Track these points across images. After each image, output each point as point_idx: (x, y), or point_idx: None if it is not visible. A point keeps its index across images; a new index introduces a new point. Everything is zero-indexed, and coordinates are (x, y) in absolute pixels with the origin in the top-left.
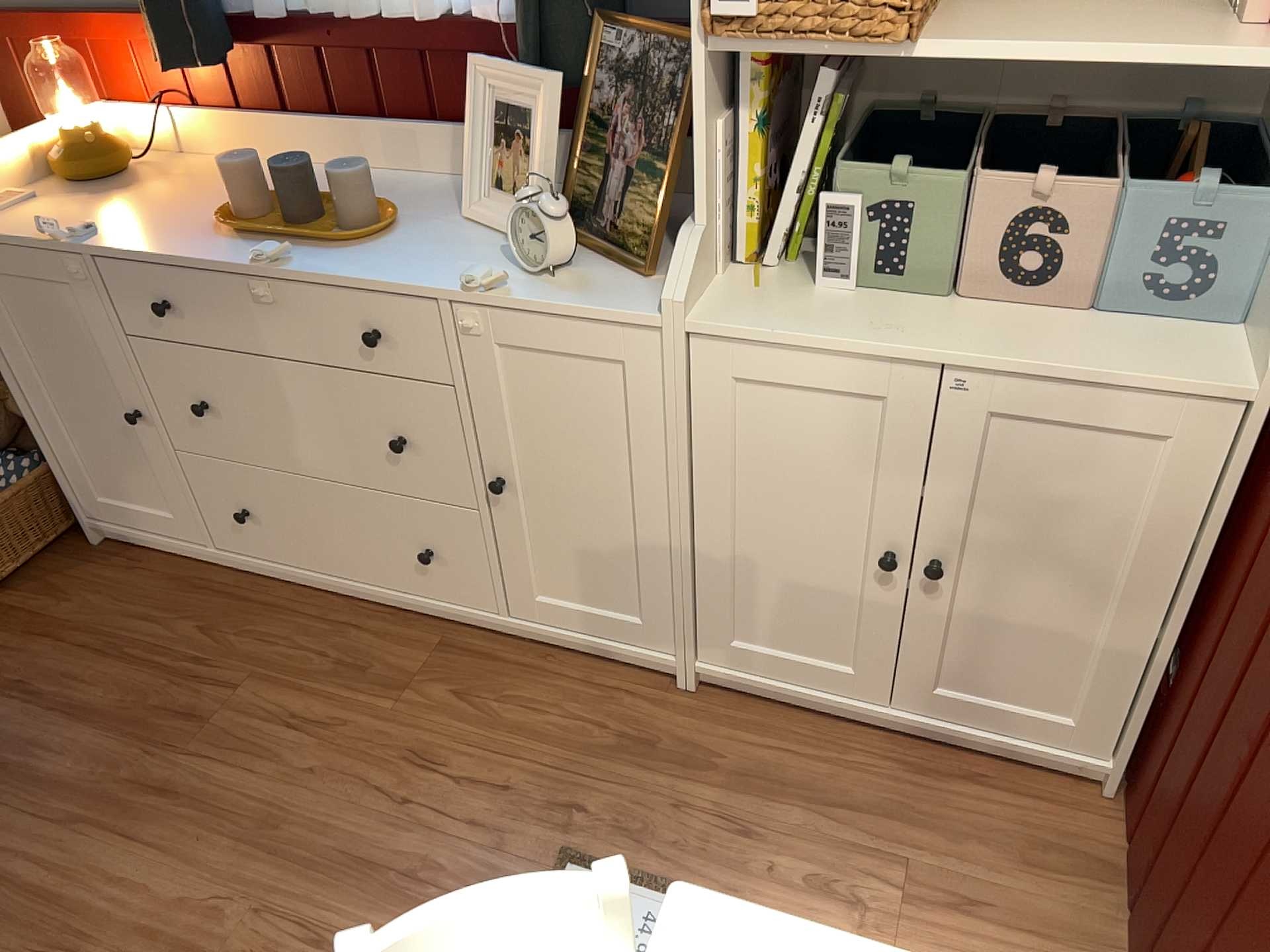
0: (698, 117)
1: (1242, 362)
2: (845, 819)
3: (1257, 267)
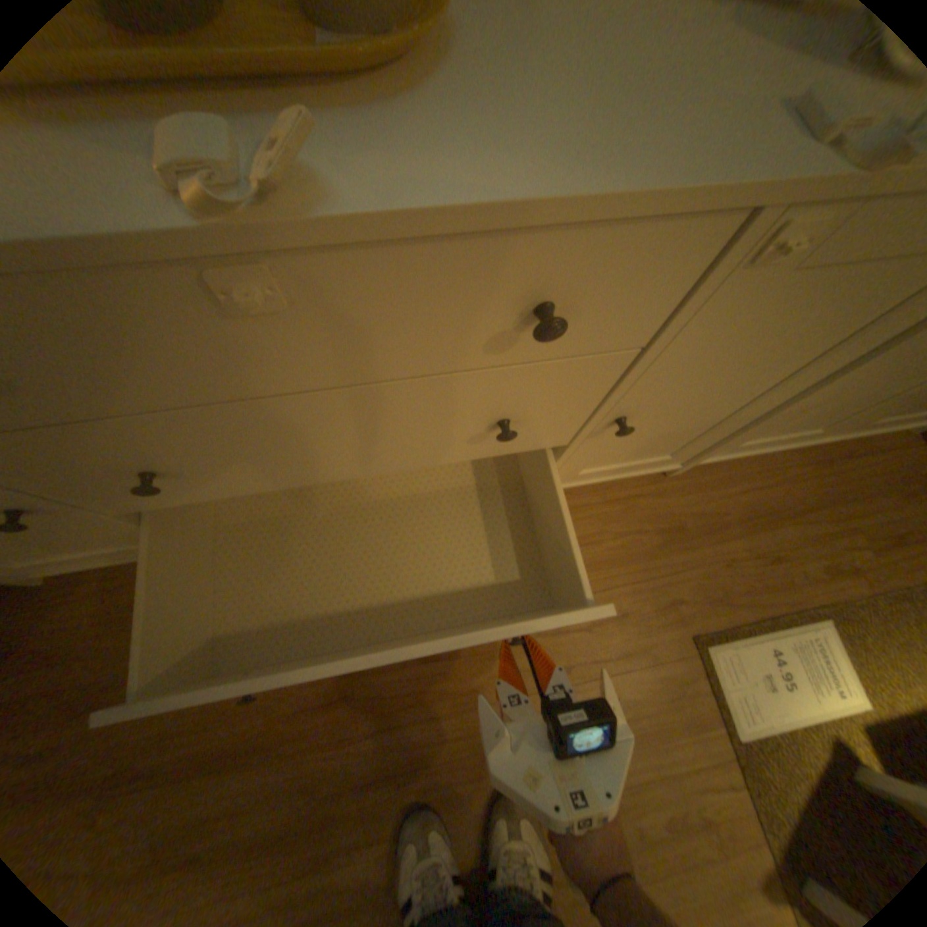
0: None
1: None
2: (820, 524)
3: None
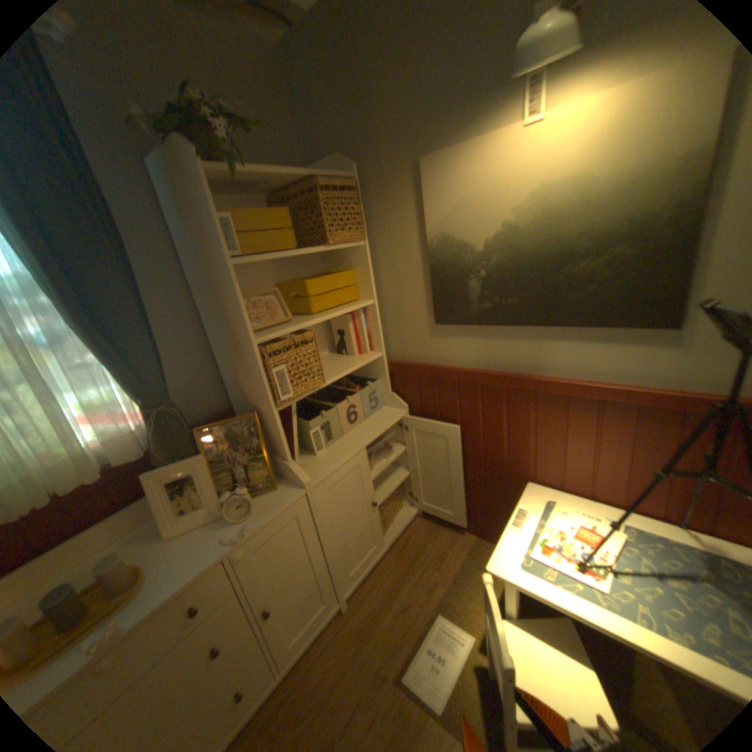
0: (278, 429)
1: (398, 408)
2: (412, 578)
3: (384, 392)
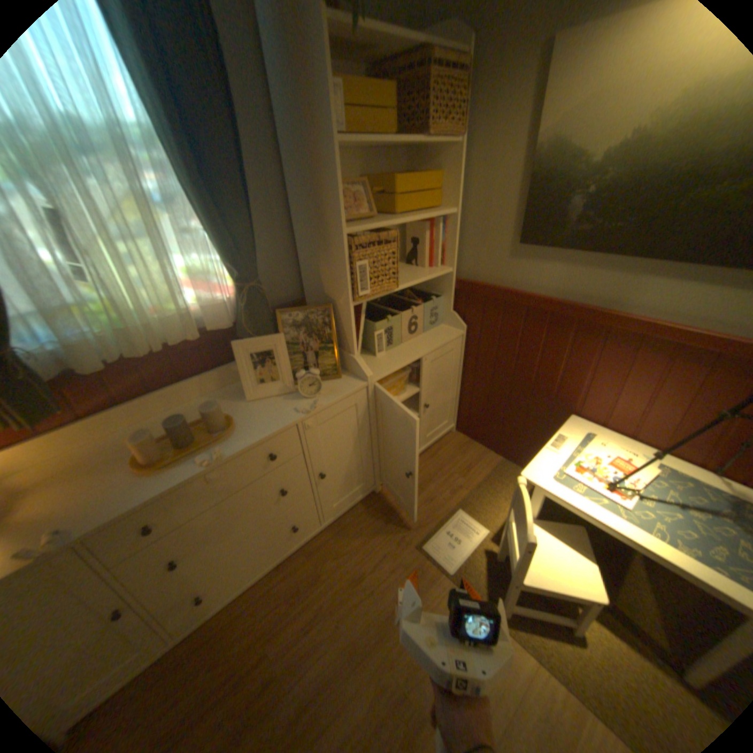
0: (350, 324)
1: (455, 328)
2: (439, 479)
3: (445, 310)
